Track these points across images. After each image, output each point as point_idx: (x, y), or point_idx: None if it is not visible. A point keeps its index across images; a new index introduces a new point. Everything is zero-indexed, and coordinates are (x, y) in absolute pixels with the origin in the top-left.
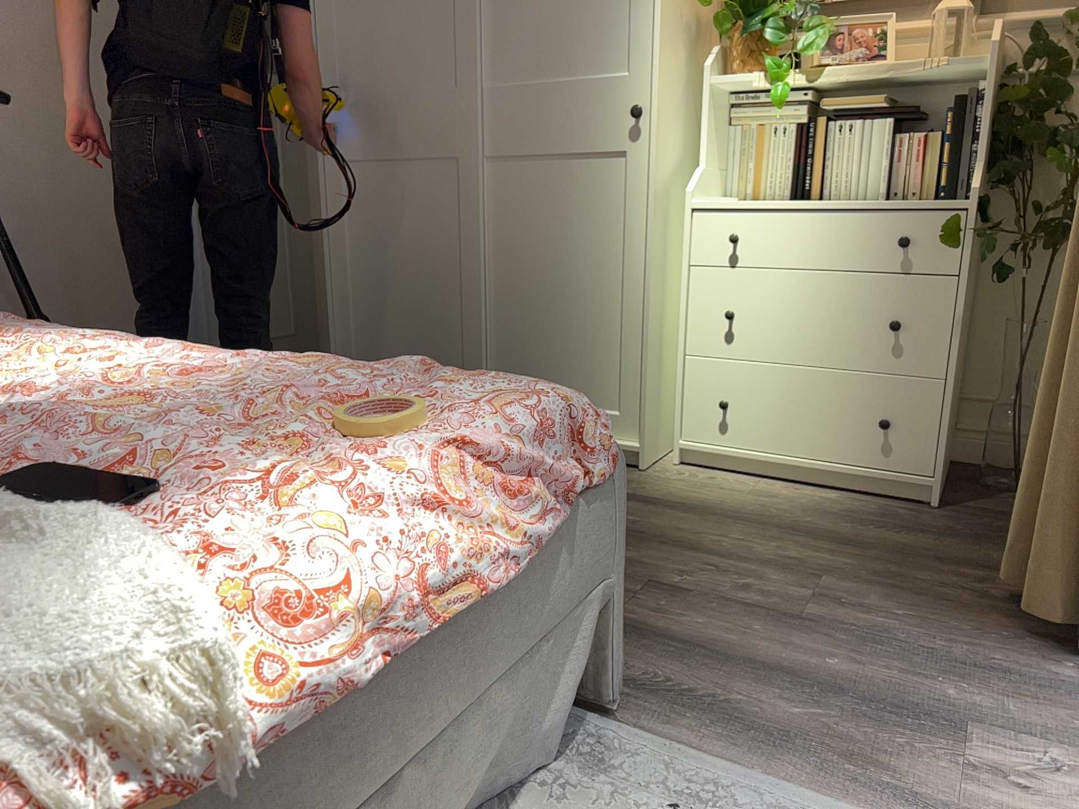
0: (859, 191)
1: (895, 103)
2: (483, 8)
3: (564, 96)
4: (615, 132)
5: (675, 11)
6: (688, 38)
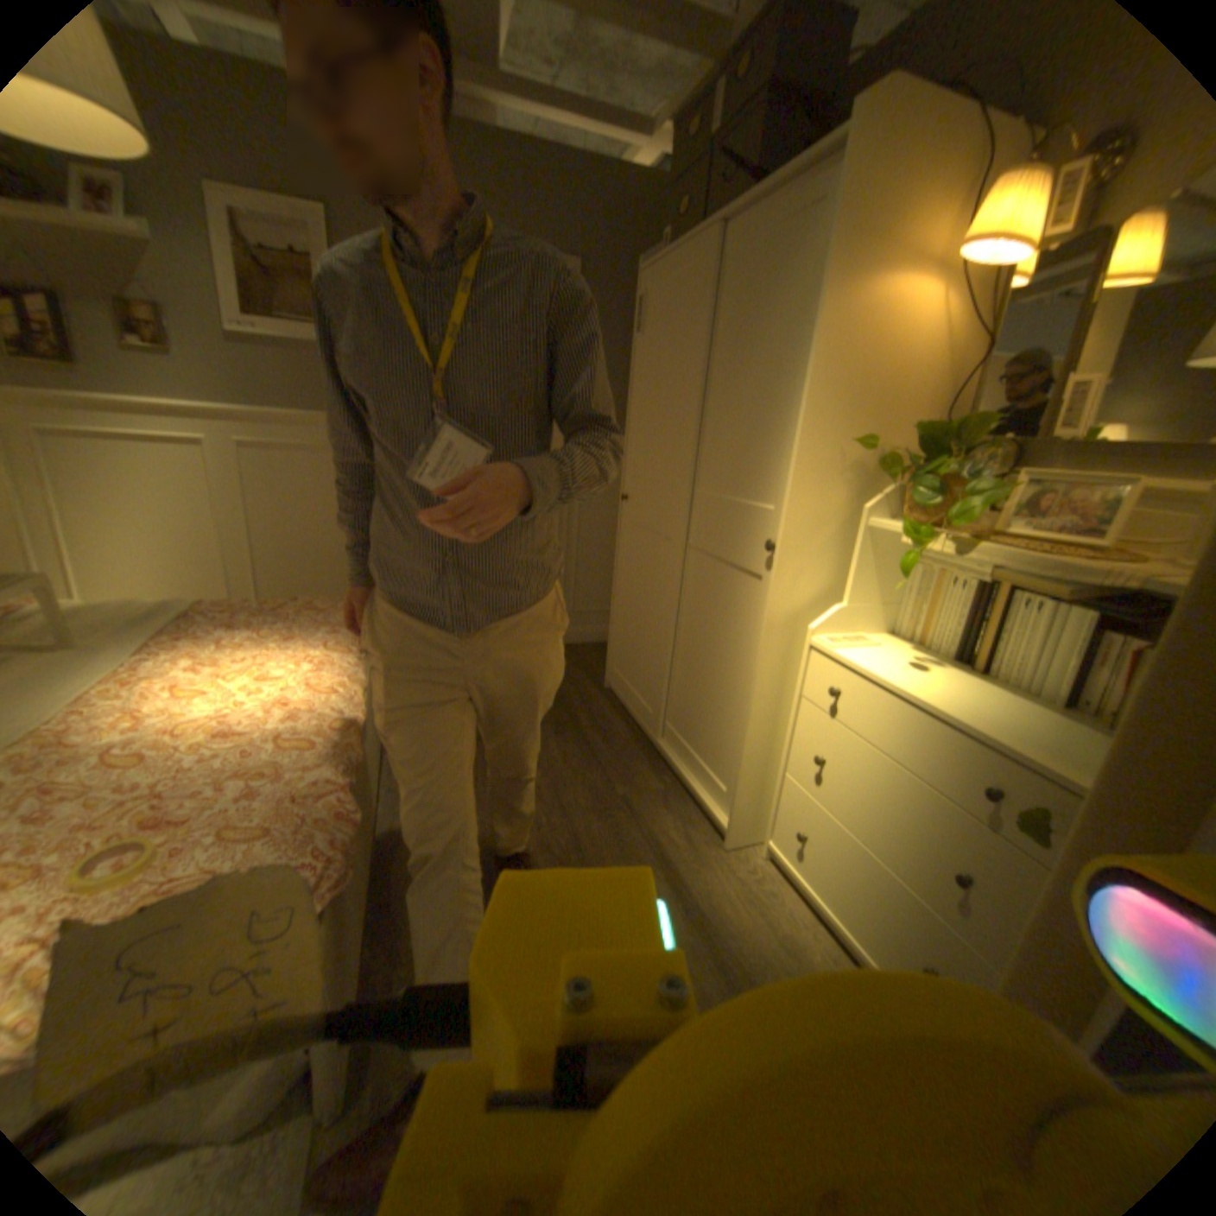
0: (1033, 681)
1: (1105, 594)
2: (702, 427)
3: (734, 513)
4: (758, 556)
5: (833, 453)
6: (859, 475)
